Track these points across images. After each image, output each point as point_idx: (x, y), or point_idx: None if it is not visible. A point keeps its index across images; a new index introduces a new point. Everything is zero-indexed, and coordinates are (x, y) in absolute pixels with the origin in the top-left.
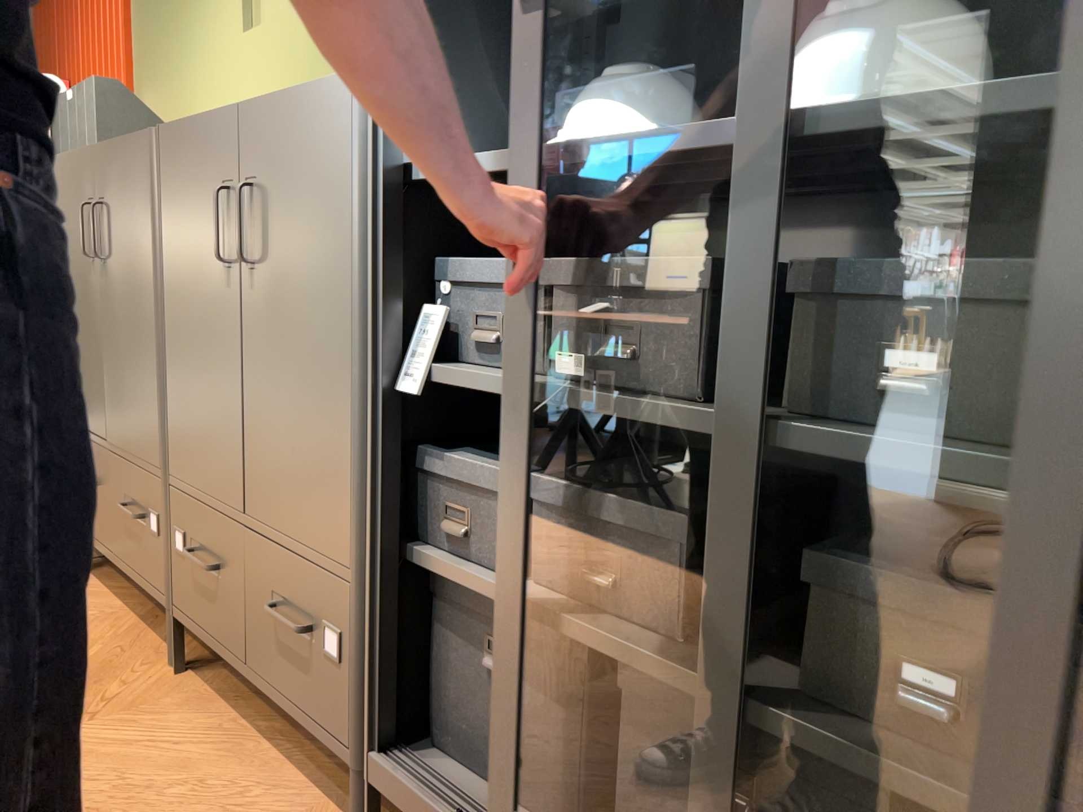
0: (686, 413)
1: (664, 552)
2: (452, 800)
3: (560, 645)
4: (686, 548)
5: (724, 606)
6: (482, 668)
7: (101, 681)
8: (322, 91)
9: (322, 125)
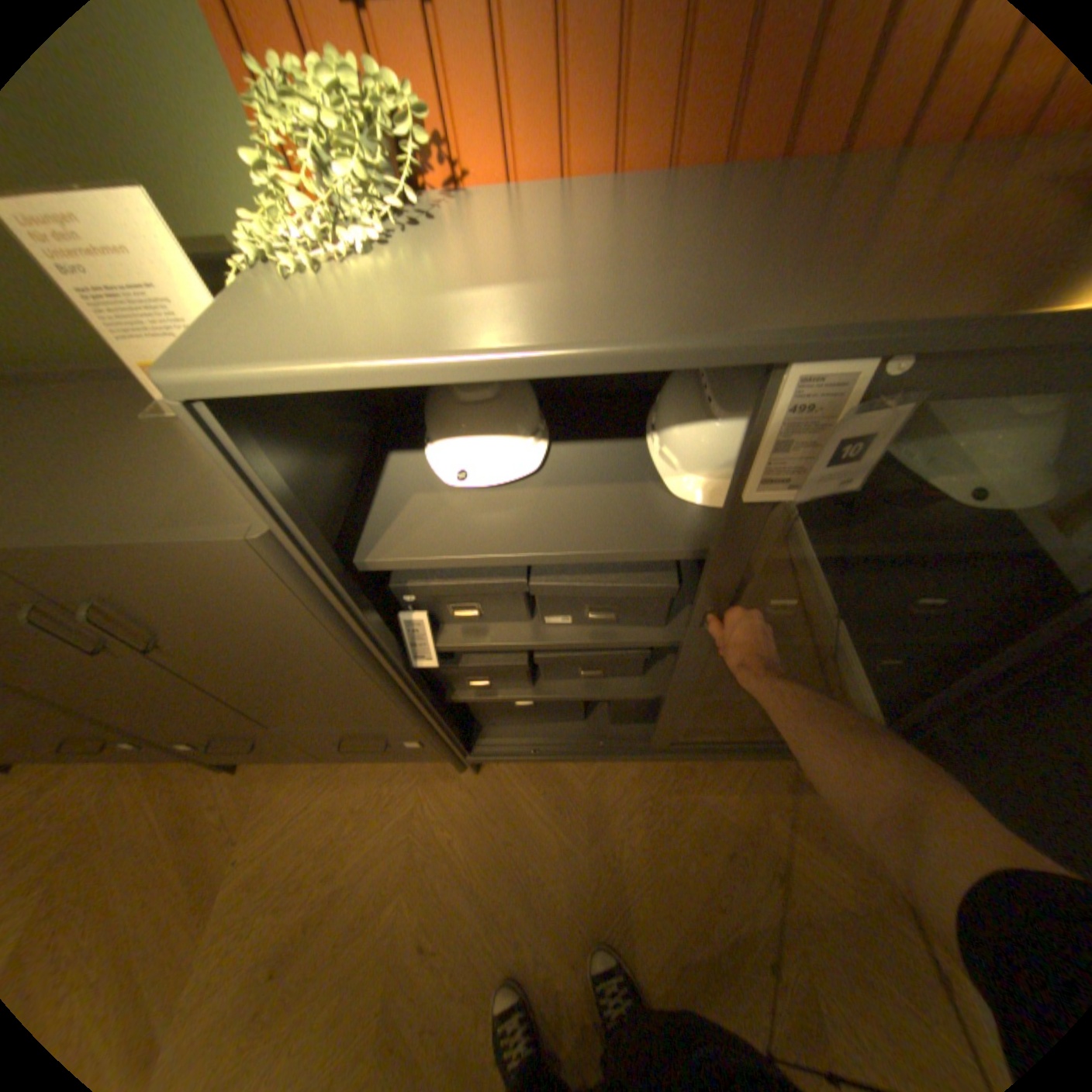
0: (655, 642)
1: (626, 662)
2: (525, 752)
3: (560, 691)
4: (640, 660)
5: (693, 697)
6: (508, 707)
7: (189, 819)
8: (189, 554)
9: (212, 576)
